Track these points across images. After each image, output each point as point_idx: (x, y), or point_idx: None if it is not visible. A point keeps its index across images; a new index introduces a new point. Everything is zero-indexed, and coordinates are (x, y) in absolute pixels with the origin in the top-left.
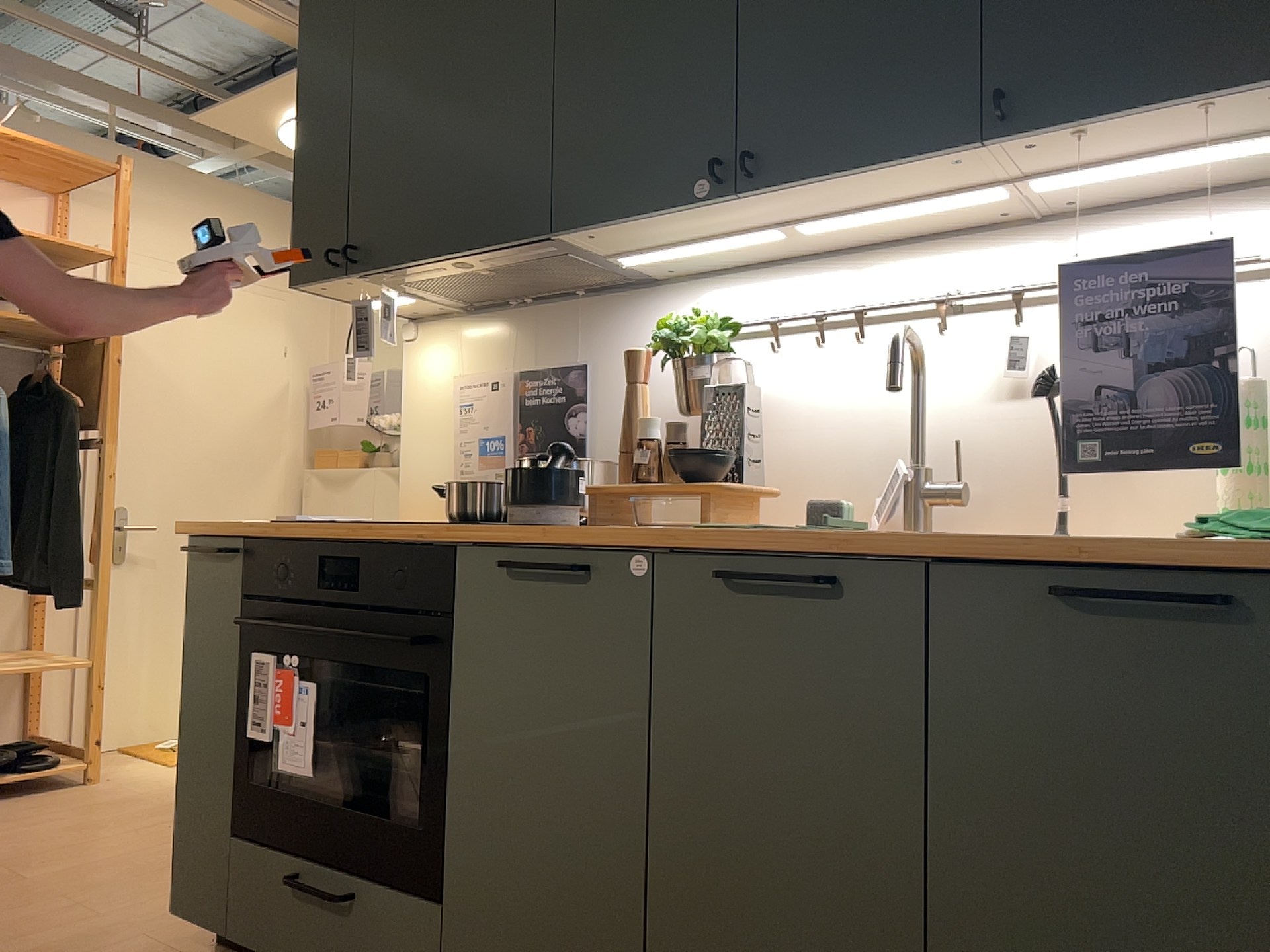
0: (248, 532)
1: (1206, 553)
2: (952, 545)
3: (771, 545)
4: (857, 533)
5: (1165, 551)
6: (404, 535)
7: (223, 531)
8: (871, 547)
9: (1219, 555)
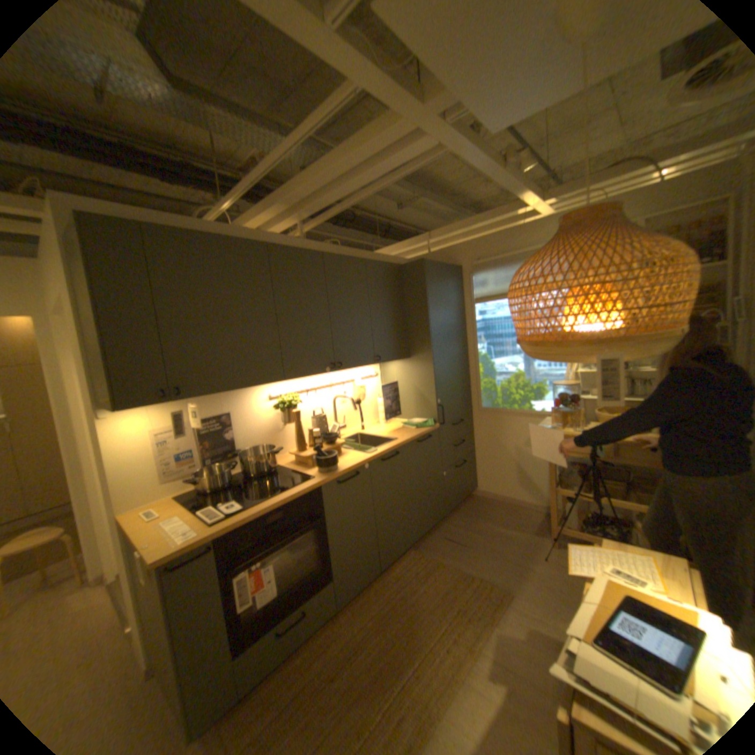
0: (210, 537)
1: (428, 432)
2: (409, 441)
3: (385, 451)
4: (391, 443)
5: (422, 432)
6: (299, 493)
7: (198, 545)
8: (400, 445)
9: (426, 431)
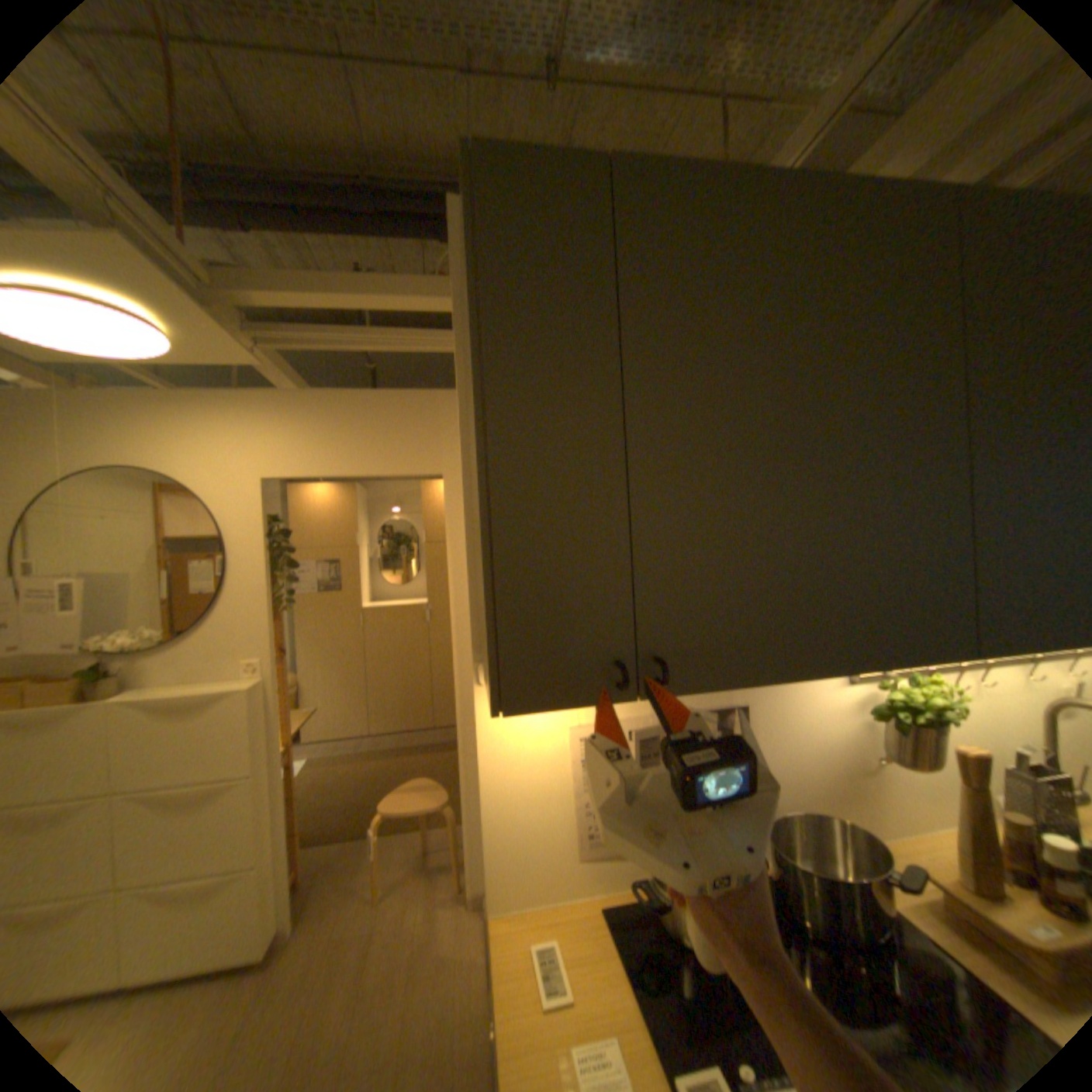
0: None
1: None
2: None
3: None
4: None
5: None
6: None
7: None
8: None
9: None
